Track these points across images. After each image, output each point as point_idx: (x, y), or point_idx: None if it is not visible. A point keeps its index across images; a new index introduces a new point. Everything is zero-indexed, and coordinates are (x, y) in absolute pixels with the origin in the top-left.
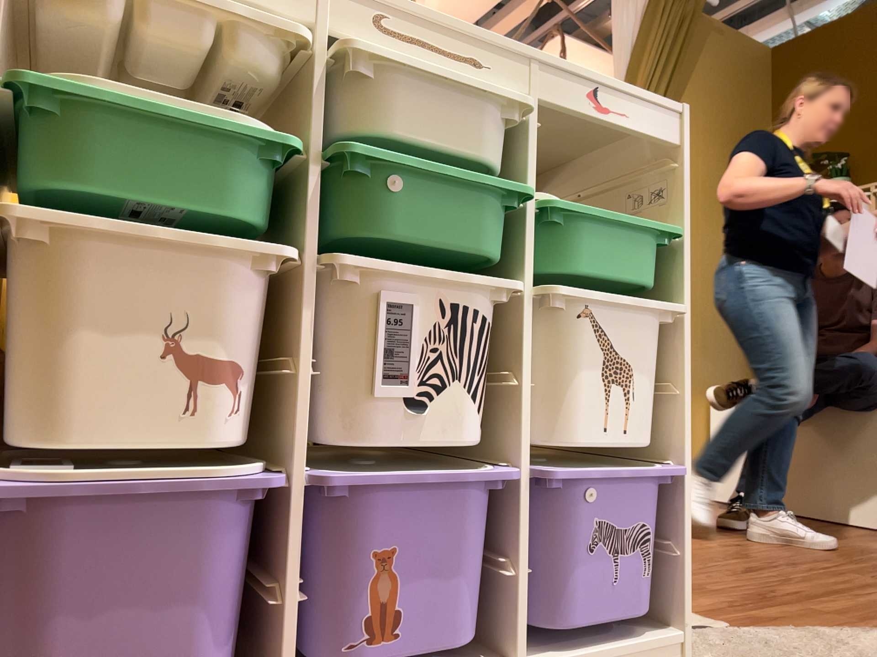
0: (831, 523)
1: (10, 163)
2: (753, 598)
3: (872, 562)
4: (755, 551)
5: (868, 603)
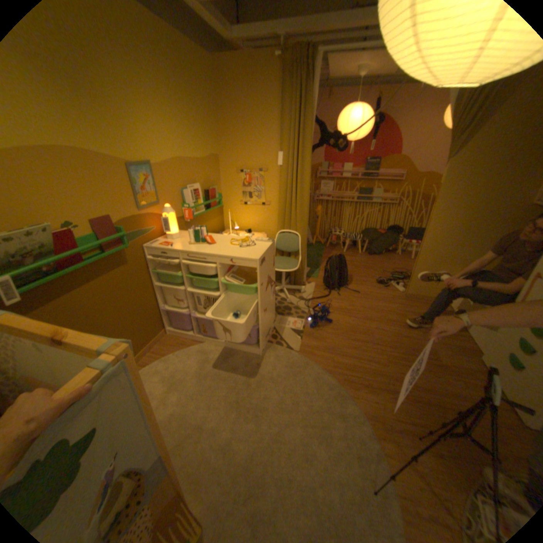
0: (467, 338)
1: (157, 275)
2: (324, 349)
3: (408, 359)
4: (378, 336)
5: (351, 367)
